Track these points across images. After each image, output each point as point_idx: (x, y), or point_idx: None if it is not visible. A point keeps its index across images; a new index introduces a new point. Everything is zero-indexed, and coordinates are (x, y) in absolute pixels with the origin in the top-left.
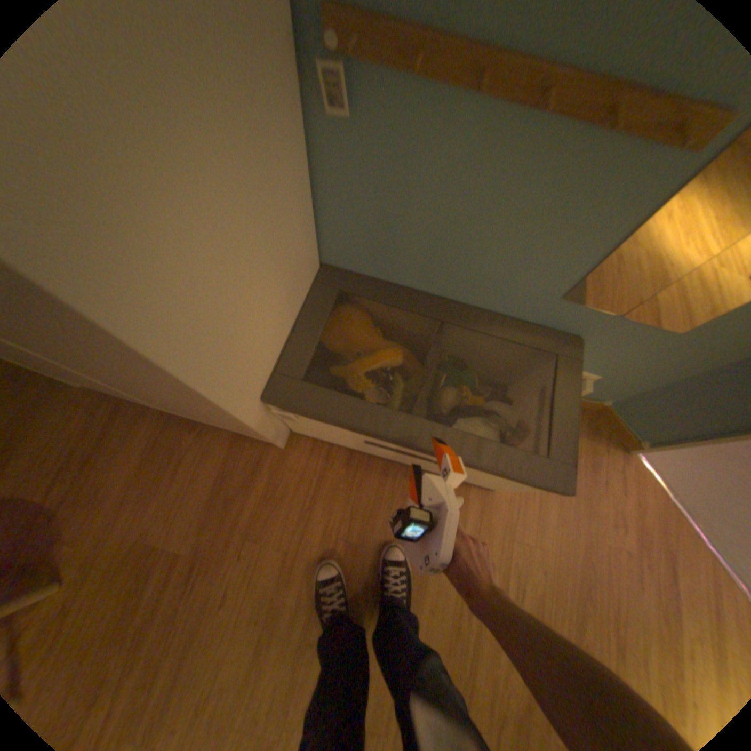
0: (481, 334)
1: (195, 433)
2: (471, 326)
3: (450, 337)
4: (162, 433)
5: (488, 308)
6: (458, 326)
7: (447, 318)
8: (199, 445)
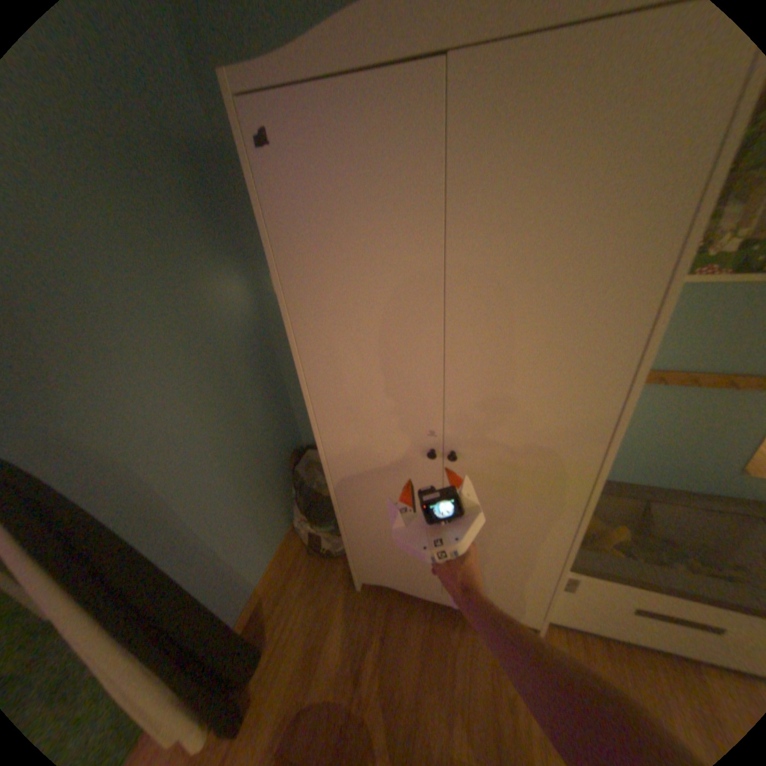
0: (687, 508)
1: (458, 628)
2: (680, 502)
3: (667, 512)
4: (431, 629)
5: (682, 489)
6: (670, 503)
7: (658, 498)
8: (466, 641)
